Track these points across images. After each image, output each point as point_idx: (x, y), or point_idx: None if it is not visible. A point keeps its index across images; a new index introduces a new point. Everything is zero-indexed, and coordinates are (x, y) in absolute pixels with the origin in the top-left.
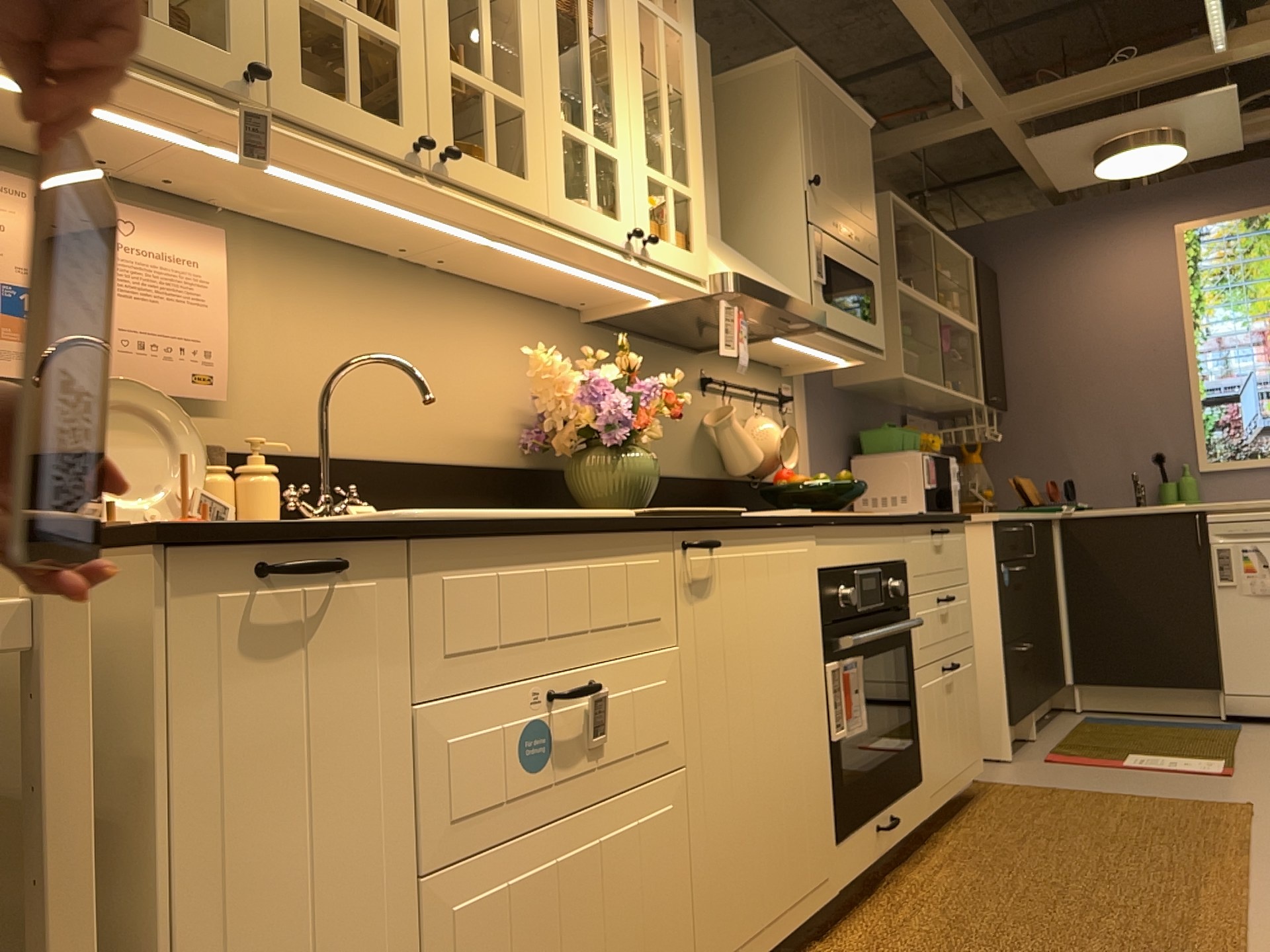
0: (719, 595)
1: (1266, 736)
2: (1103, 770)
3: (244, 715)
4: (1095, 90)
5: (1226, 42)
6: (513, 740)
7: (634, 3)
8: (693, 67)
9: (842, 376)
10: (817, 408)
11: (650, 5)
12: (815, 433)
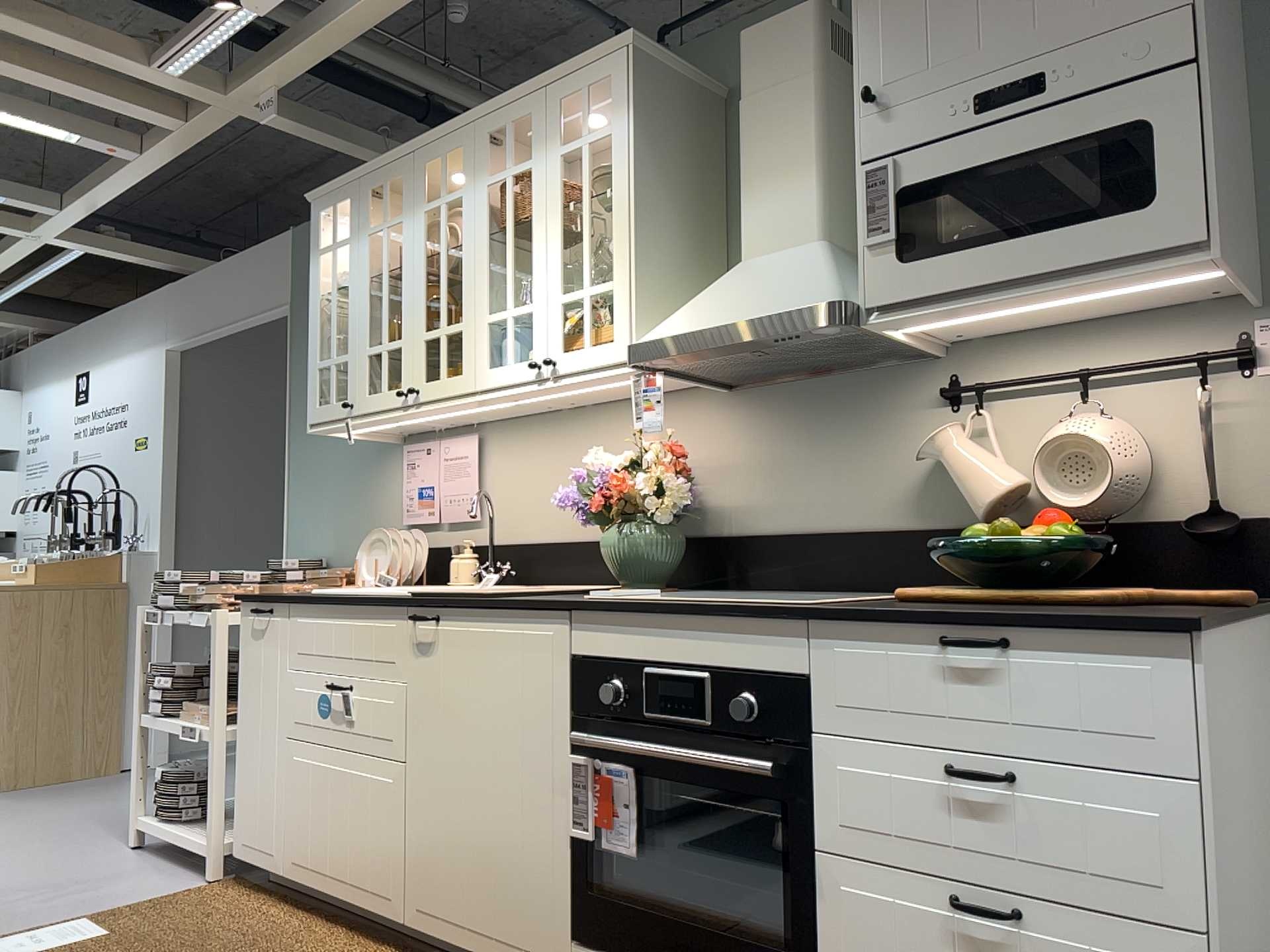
0: (438, 656)
1: None
2: None
3: (252, 656)
4: None
5: None
6: (317, 698)
7: (553, 163)
8: (621, 154)
9: None
10: None
11: (572, 145)
12: None
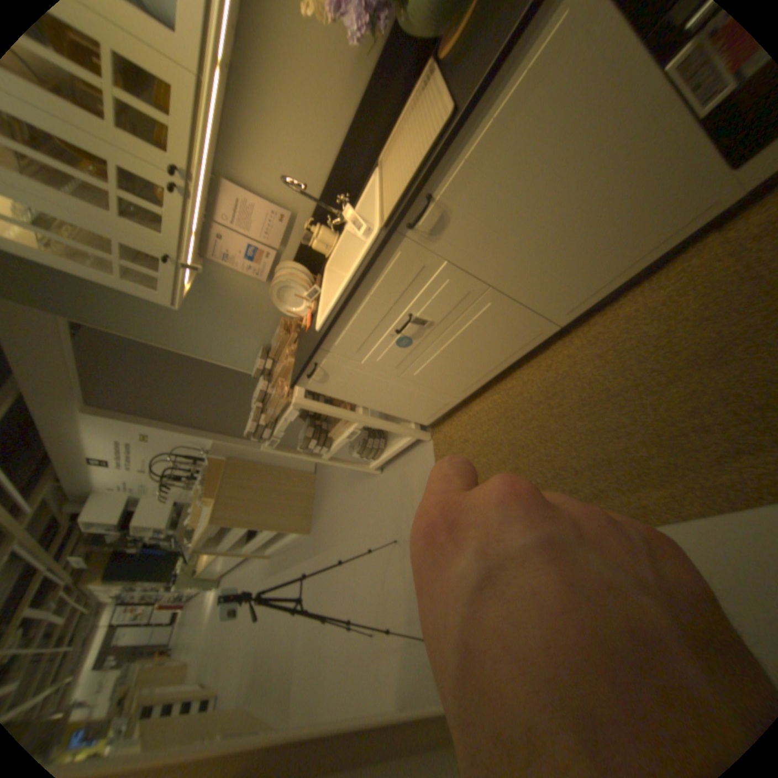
0: (458, 210)
1: None
2: None
3: (336, 385)
4: None
5: None
6: (396, 345)
7: None
8: None
9: None
10: None
11: None
12: None
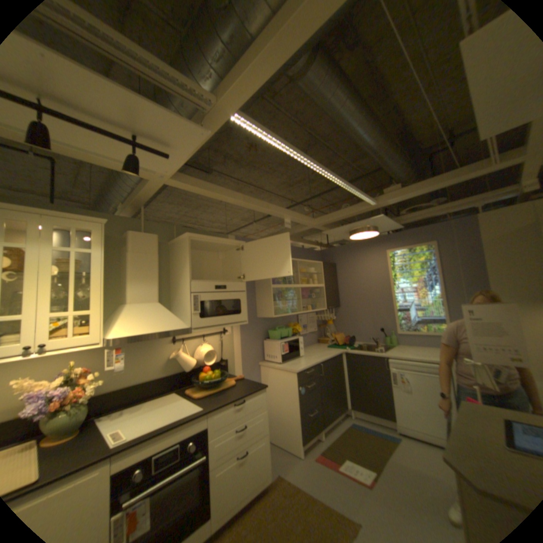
0: None
1: (404, 453)
2: (328, 474)
3: None
4: (338, 216)
5: (374, 202)
6: None
7: (47, 251)
8: (98, 262)
9: (258, 314)
10: (244, 328)
11: (63, 248)
12: (242, 337)
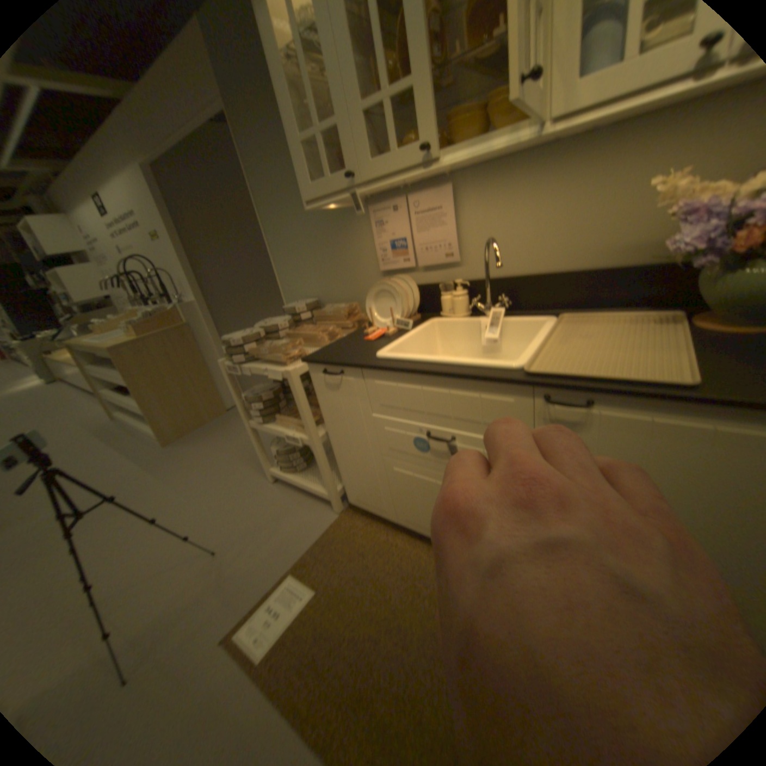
0: (593, 436)
1: None
2: None
3: (332, 402)
4: None
5: None
6: (412, 439)
7: None
8: None
9: None
10: None
11: None
12: None
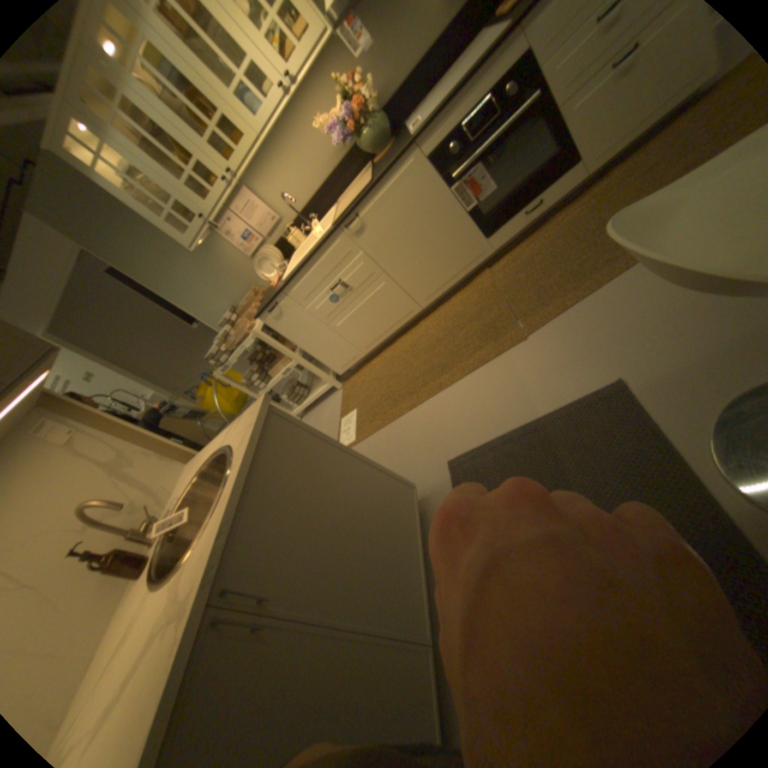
0: (370, 224)
1: None
2: None
3: (285, 324)
4: None
5: None
6: (329, 299)
7: None
8: None
9: None
10: None
11: None
12: None
